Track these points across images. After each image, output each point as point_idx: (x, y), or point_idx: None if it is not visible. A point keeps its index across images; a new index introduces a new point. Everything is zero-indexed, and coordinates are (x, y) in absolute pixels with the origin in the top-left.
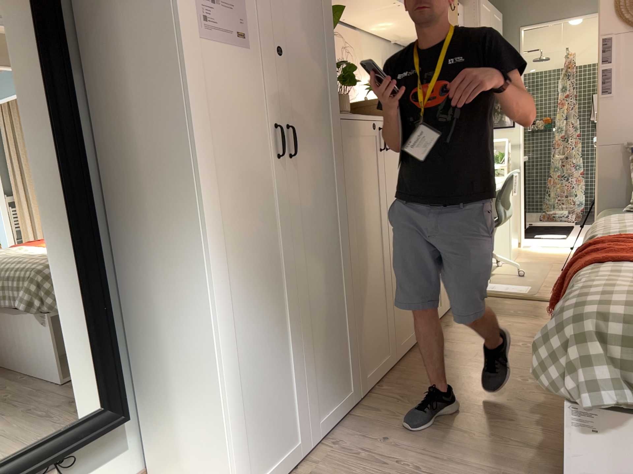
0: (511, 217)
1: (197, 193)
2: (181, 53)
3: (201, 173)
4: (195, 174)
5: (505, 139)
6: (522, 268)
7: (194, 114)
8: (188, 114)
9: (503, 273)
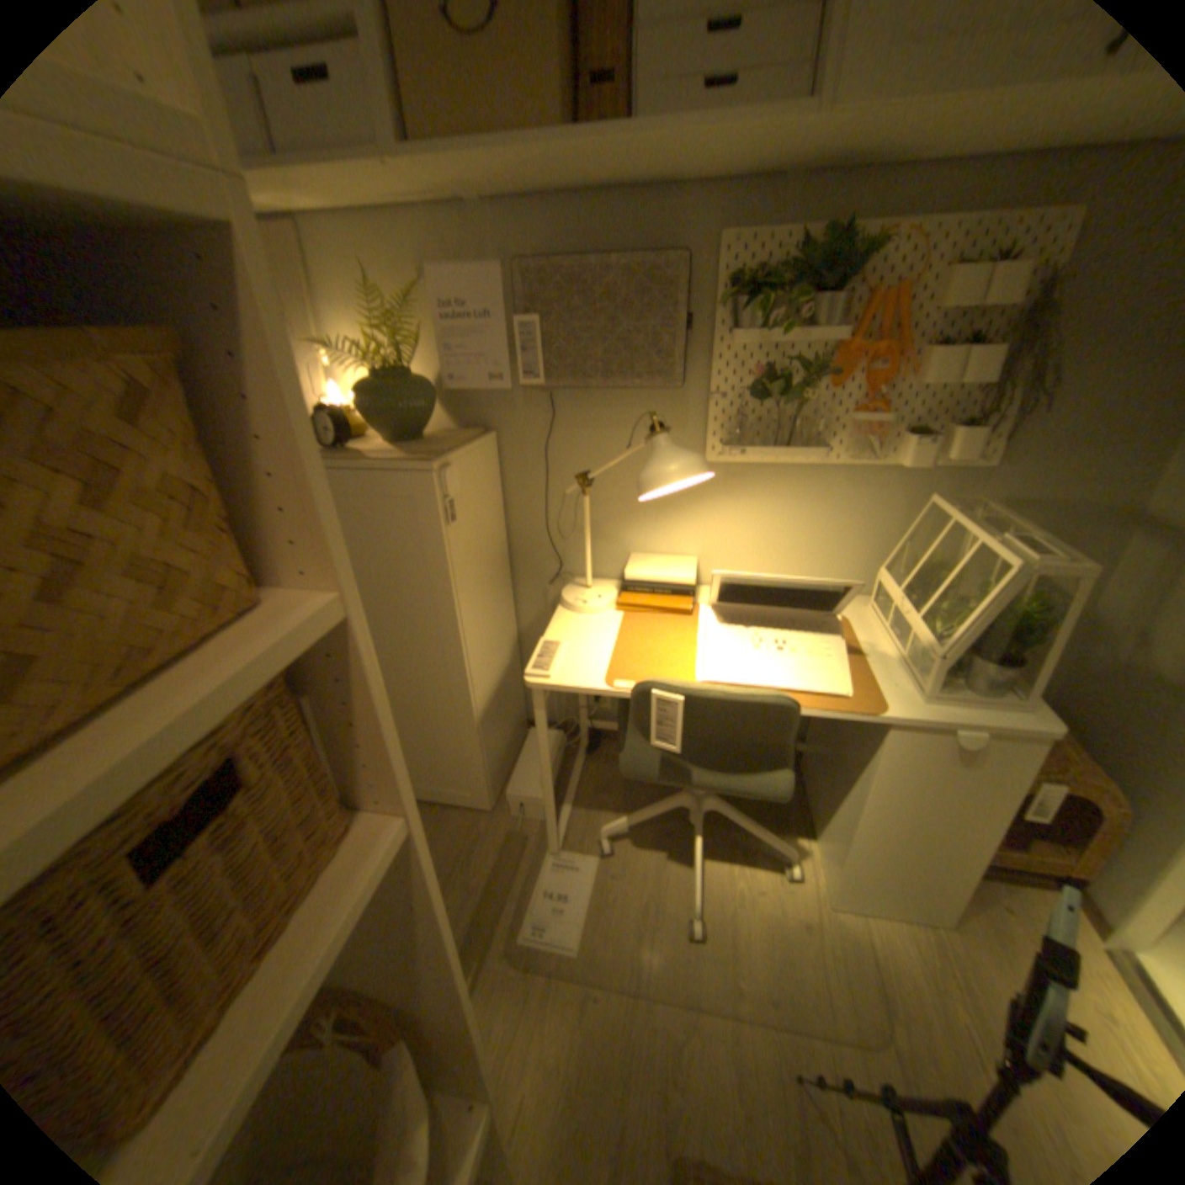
0: (869, 812)
1: None
2: None
3: None
4: None
5: (1019, 553)
6: (781, 940)
7: None
8: None
9: (710, 887)
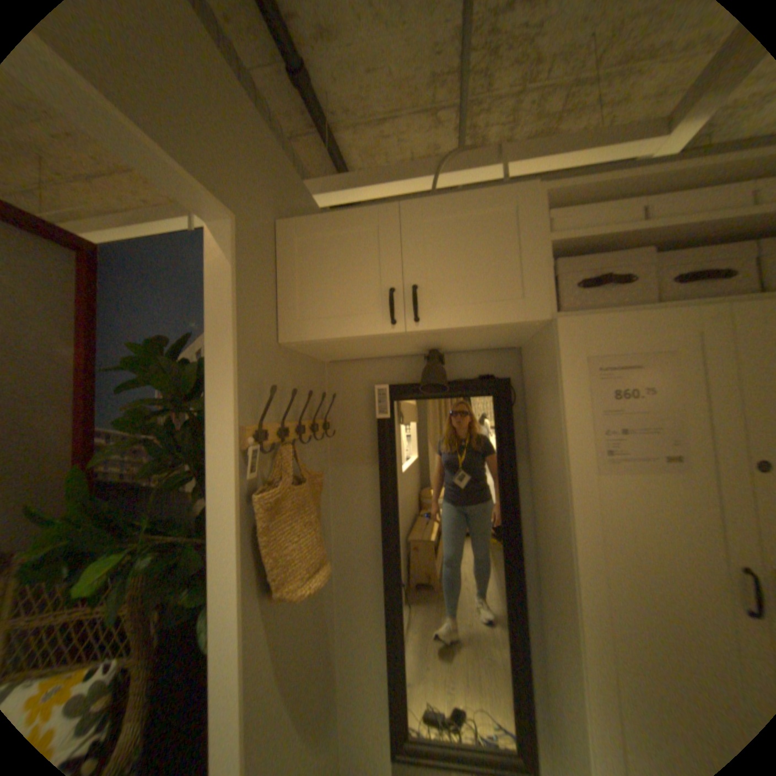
0: None
1: (586, 642)
2: (574, 497)
3: (594, 621)
4: (584, 621)
5: None
6: None
7: (588, 558)
8: (579, 558)
9: None
